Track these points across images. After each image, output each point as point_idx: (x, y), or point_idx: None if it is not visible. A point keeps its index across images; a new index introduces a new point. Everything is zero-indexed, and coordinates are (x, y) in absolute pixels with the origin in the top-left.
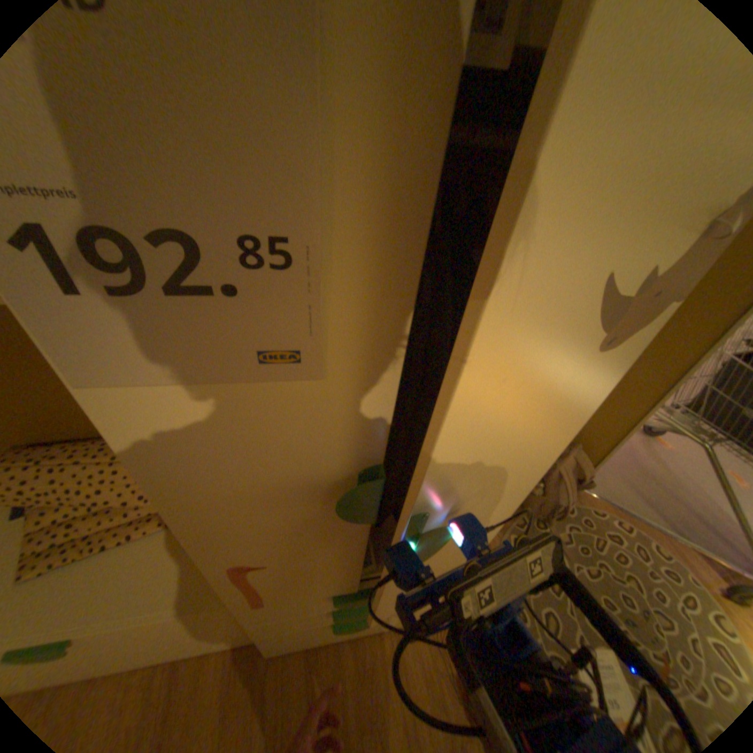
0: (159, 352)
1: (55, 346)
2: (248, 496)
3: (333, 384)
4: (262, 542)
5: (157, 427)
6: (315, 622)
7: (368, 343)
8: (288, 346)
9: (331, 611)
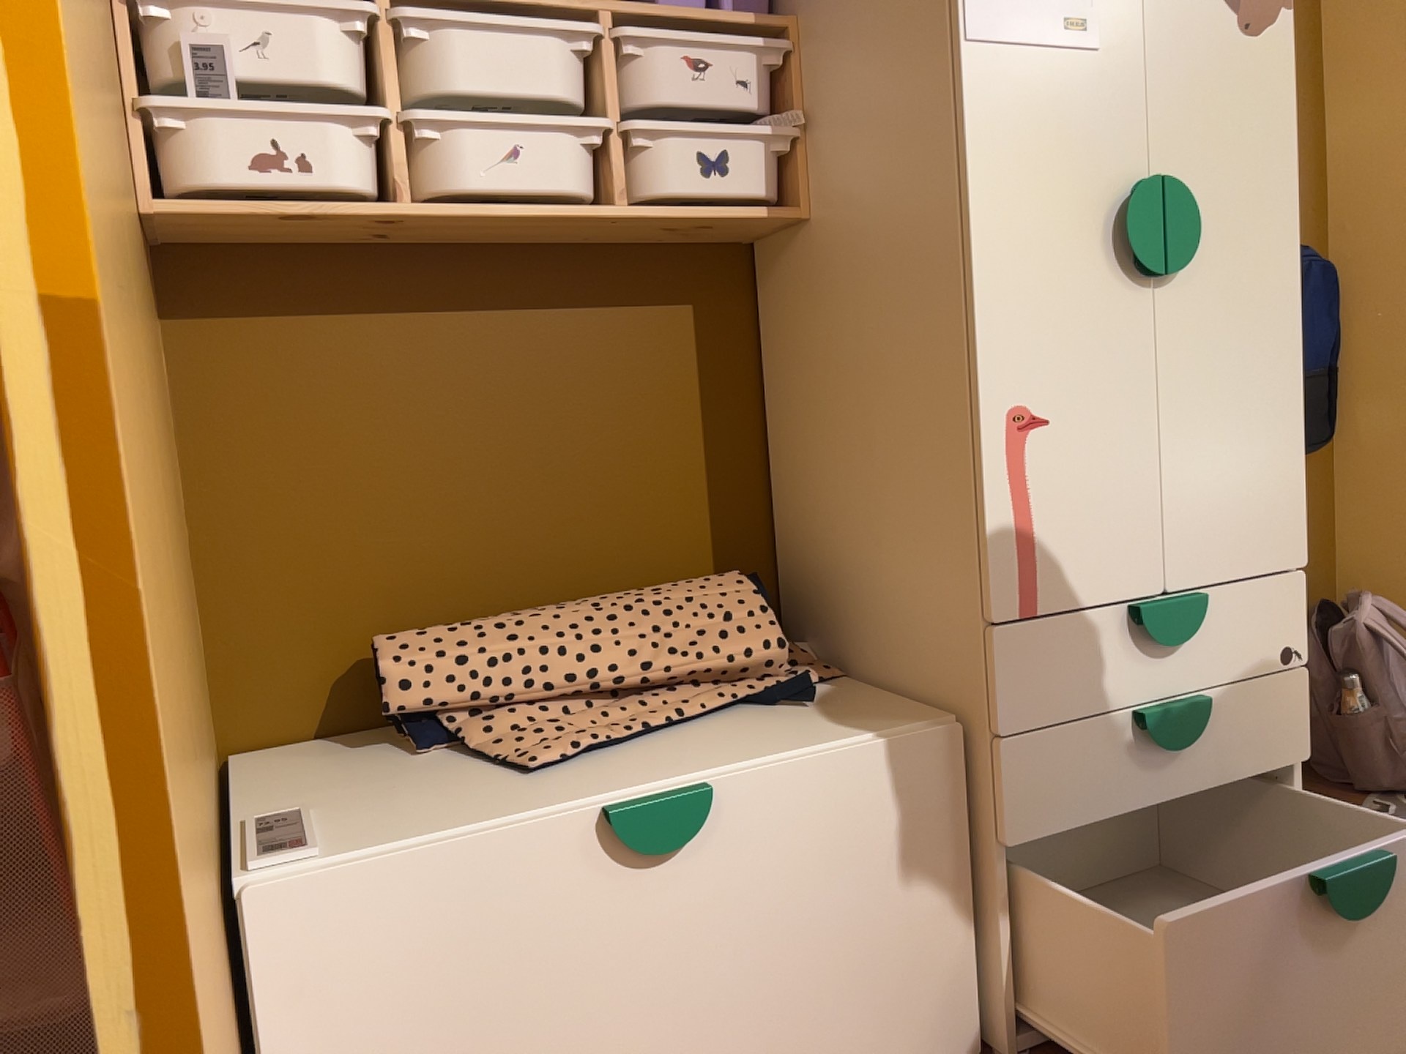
0: (1016, 15)
1: (962, 11)
2: (1045, 218)
3: (1105, 61)
4: (1051, 336)
5: (998, 95)
6: (1112, 772)
7: (1122, 22)
8: (1081, 18)
9: (1134, 699)
